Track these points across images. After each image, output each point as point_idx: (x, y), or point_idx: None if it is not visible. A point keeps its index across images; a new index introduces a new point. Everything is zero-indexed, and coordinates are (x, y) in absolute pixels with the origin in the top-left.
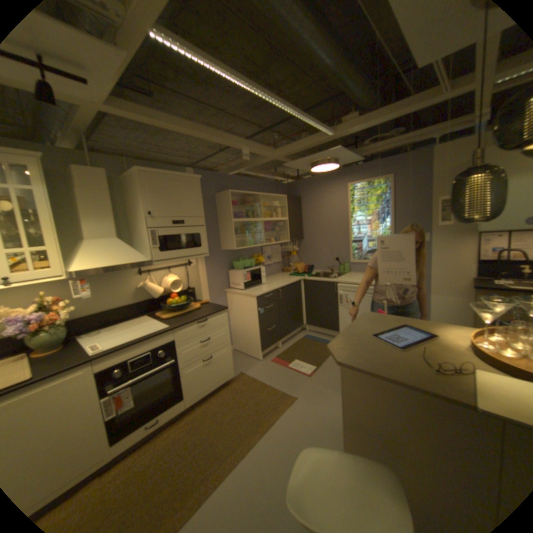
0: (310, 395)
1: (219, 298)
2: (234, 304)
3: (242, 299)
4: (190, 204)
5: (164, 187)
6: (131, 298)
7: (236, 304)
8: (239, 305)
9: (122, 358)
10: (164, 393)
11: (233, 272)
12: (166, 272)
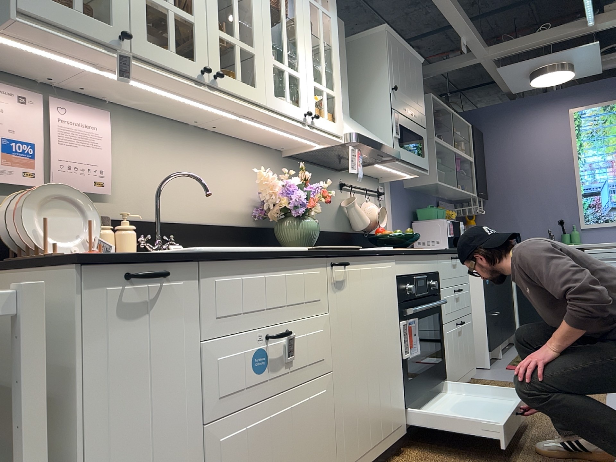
0: None
1: None
2: None
3: None
4: (417, 93)
5: (401, 61)
6: (334, 223)
7: None
8: None
9: (410, 269)
10: (424, 360)
11: (423, 224)
12: (361, 197)
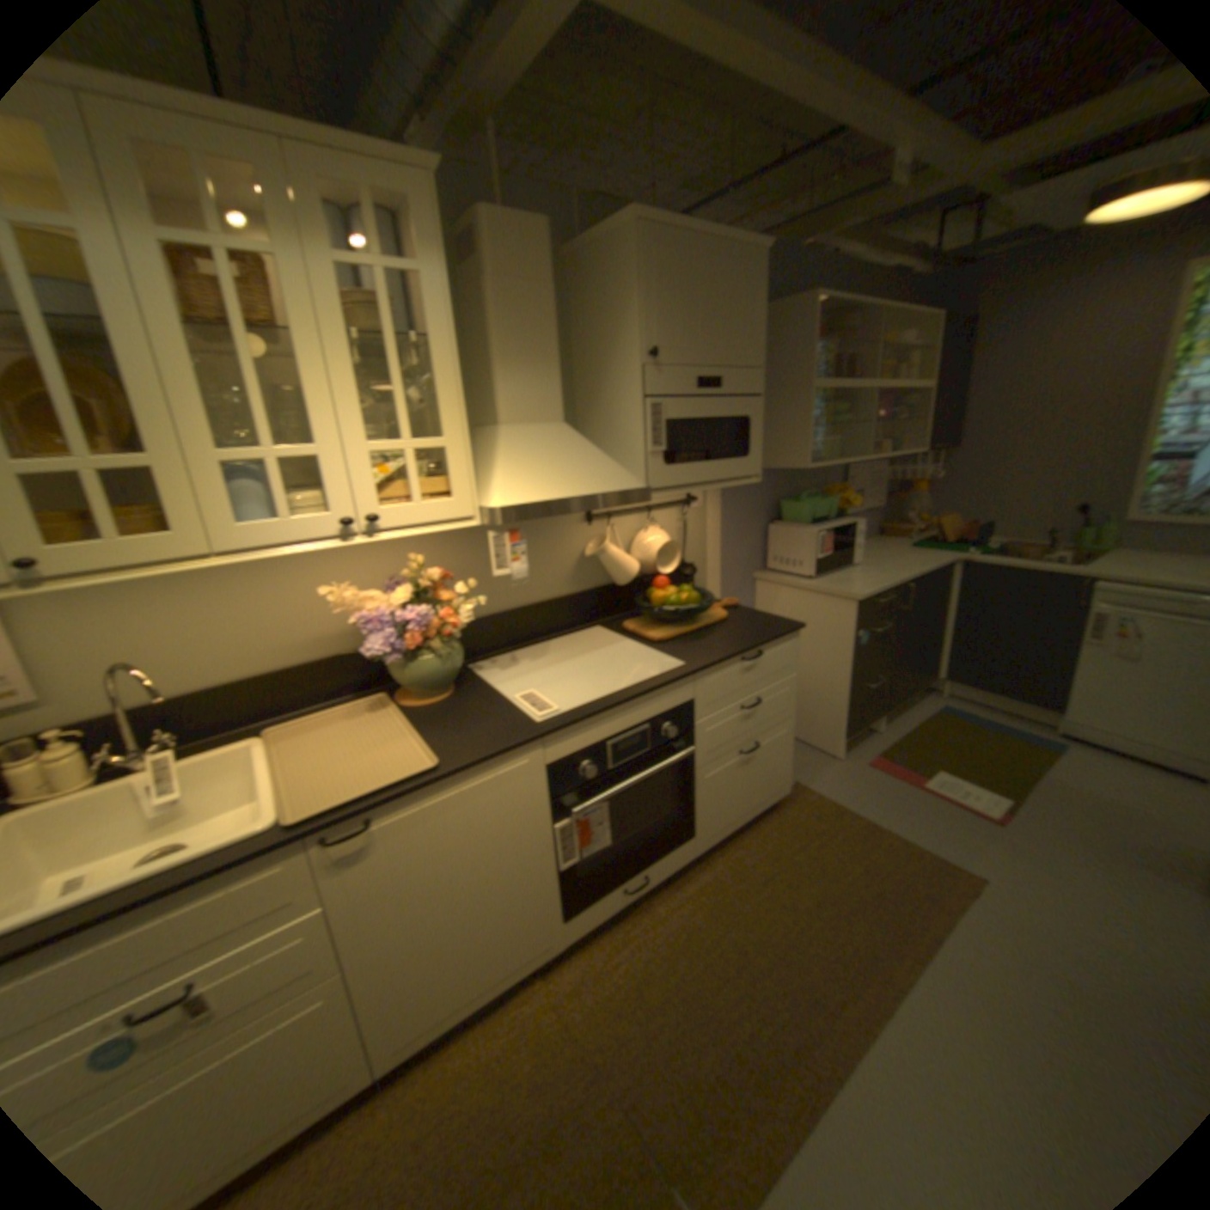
0: (1027, 882)
1: (739, 594)
2: (777, 612)
3: (807, 601)
4: (740, 328)
5: (690, 273)
6: (569, 582)
7: (783, 614)
8: (794, 617)
9: (597, 735)
10: (656, 817)
11: (784, 528)
12: (640, 520)
